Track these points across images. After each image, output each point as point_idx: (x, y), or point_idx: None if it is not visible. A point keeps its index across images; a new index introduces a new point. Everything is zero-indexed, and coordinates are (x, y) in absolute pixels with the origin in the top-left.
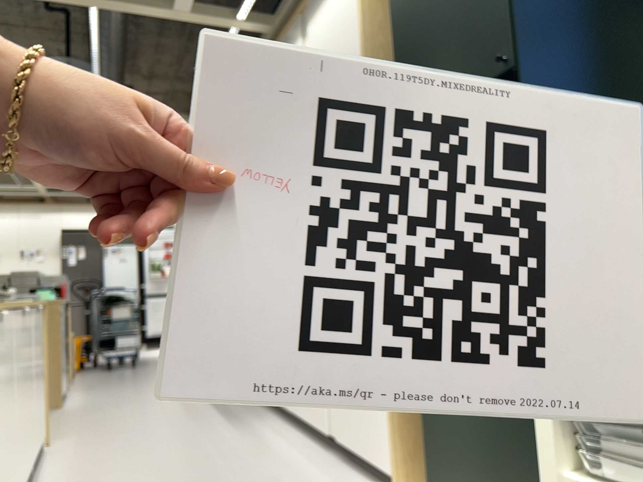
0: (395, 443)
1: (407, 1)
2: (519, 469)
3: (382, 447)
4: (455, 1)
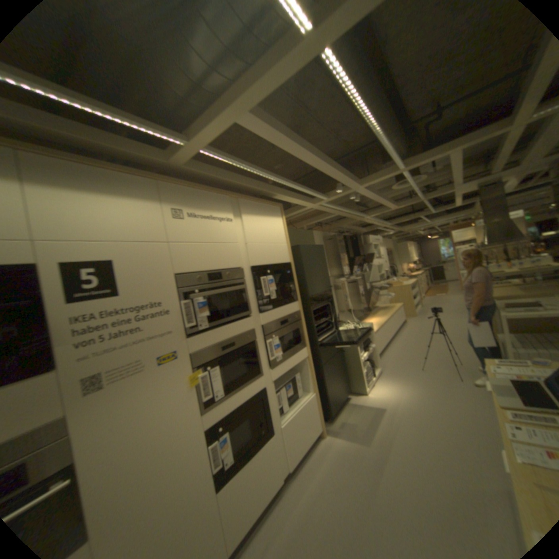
0: (321, 415)
1: (306, 255)
2: (342, 379)
3: (315, 427)
4: (319, 266)
